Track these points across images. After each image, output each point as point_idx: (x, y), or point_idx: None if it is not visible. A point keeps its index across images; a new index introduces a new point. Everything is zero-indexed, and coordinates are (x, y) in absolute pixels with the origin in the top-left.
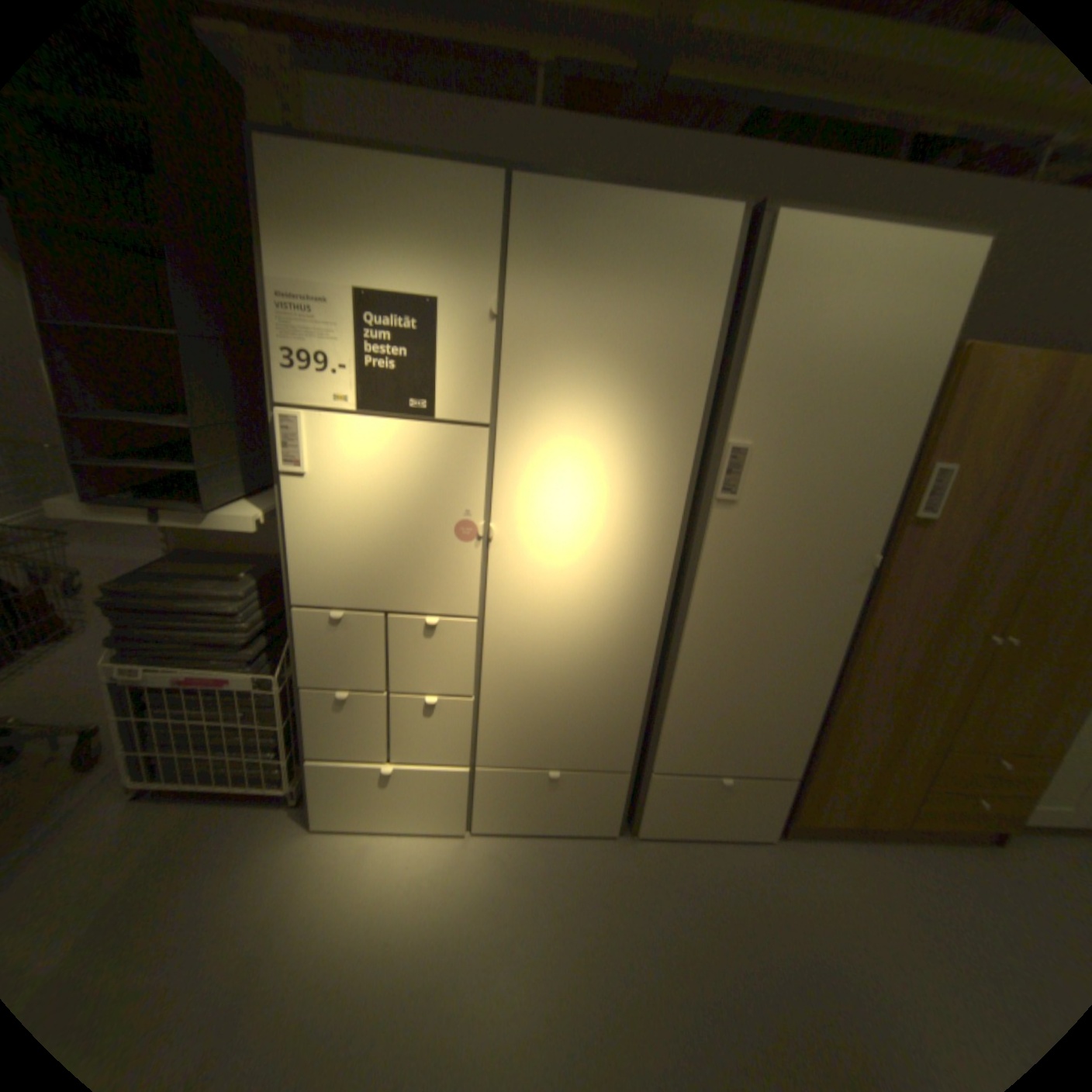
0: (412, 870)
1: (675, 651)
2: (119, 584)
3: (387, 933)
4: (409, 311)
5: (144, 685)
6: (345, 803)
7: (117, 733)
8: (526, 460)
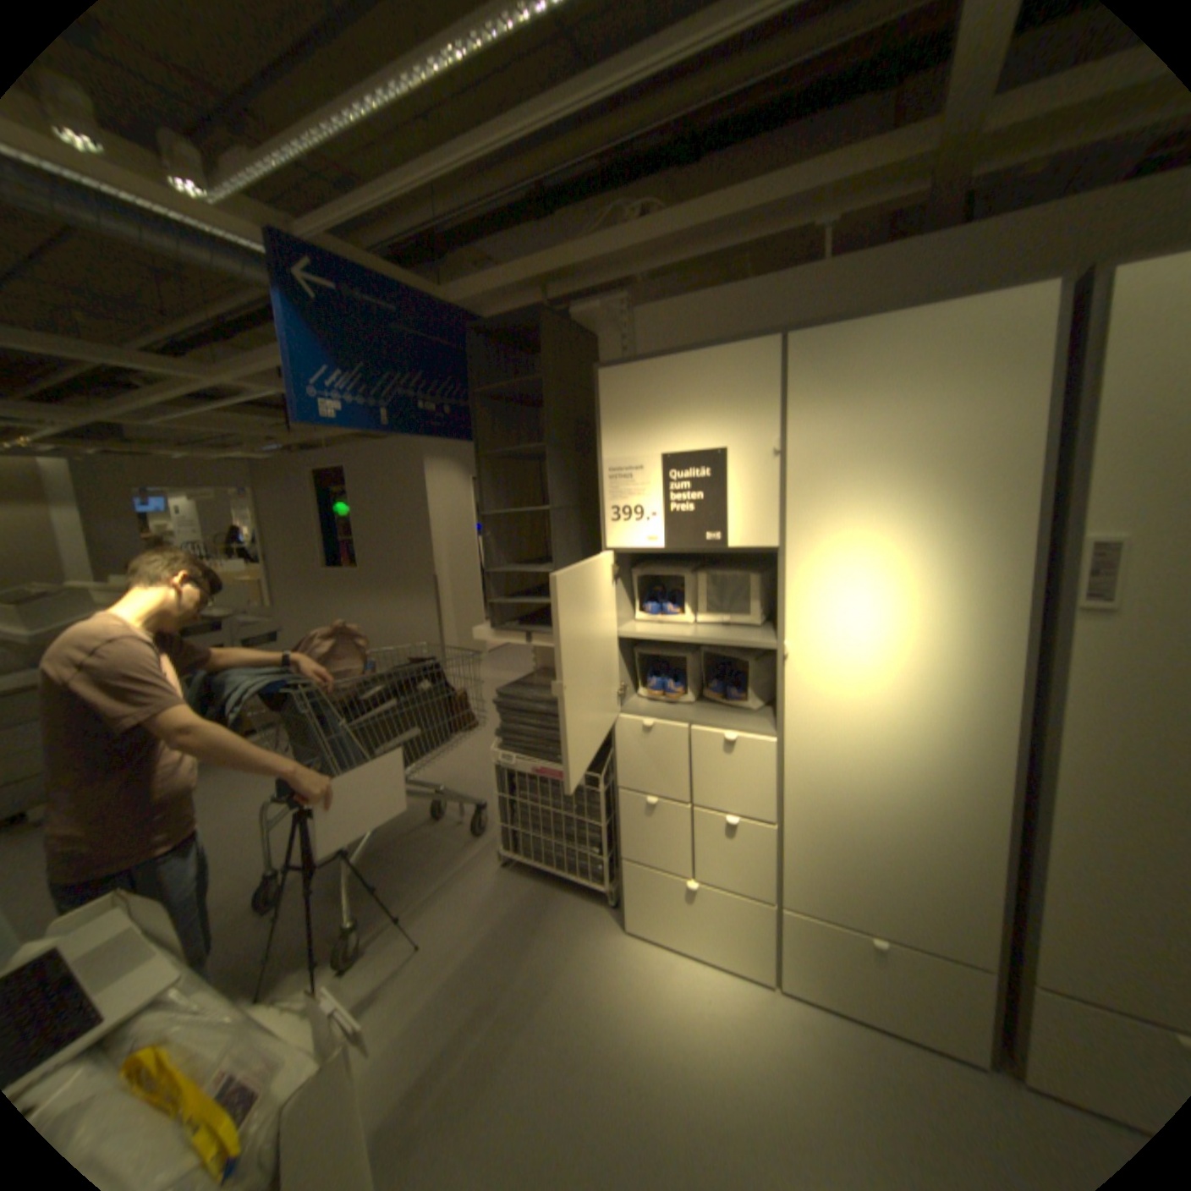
0: (716, 1008)
1: (1049, 810)
2: (506, 689)
3: (687, 1060)
4: (704, 463)
5: (516, 770)
6: (655, 913)
7: (497, 806)
8: (818, 577)
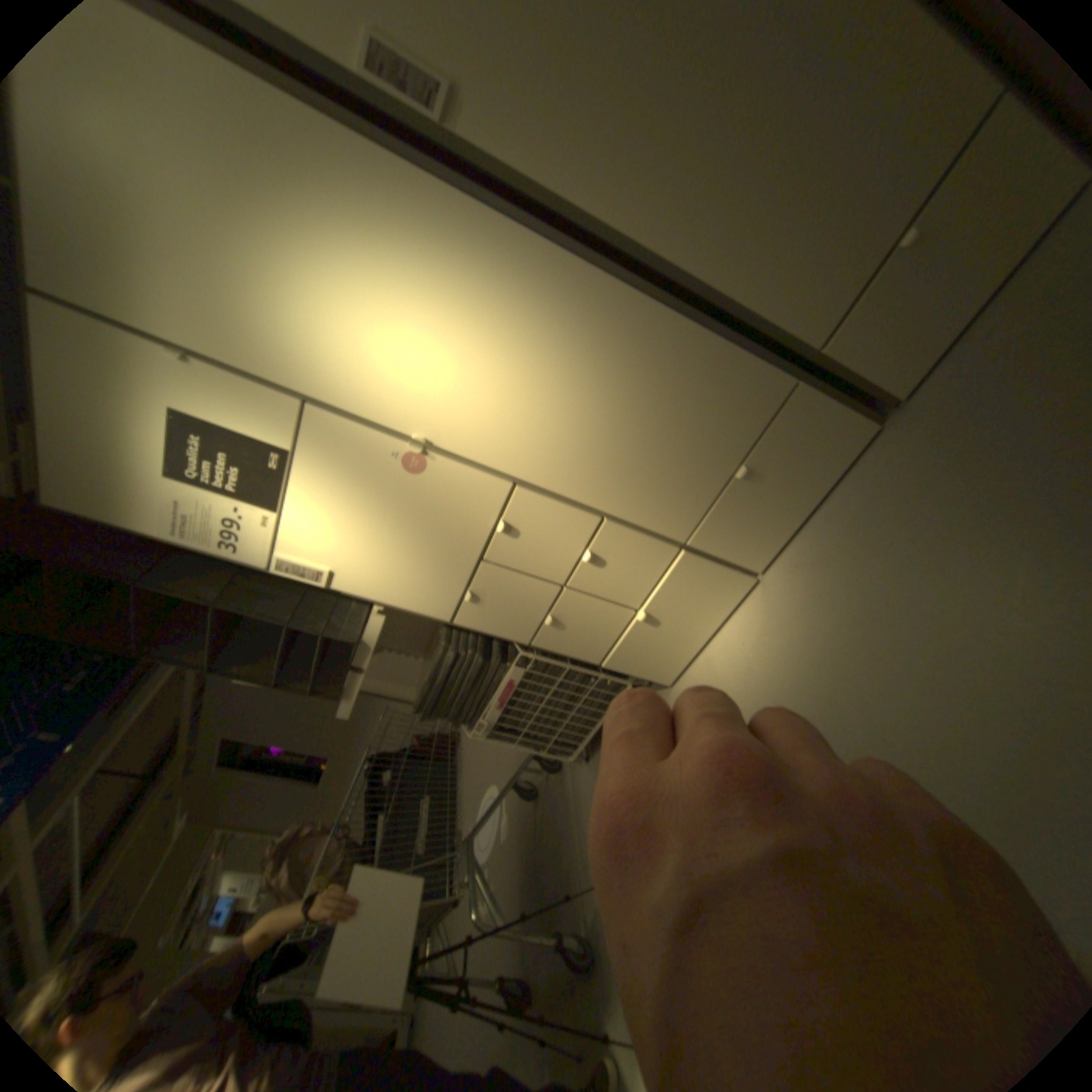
0: (751, 640)
1: (657, 257)
2: (418, 703)
3: (773, 693)
4: (183, 438)
5: (496, 723)
6: (661, 654)
7: (528, 750)
8: (346, 376)
